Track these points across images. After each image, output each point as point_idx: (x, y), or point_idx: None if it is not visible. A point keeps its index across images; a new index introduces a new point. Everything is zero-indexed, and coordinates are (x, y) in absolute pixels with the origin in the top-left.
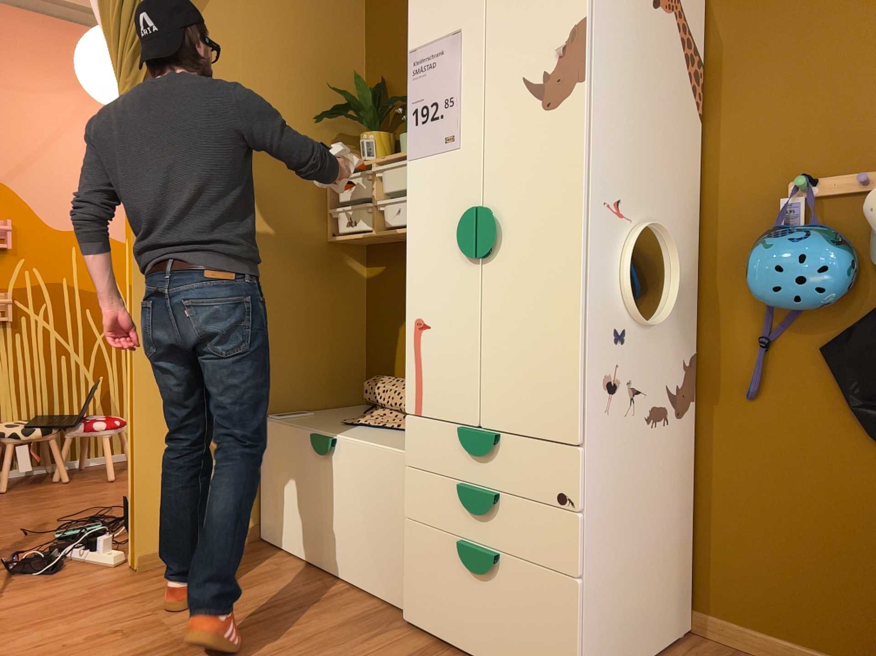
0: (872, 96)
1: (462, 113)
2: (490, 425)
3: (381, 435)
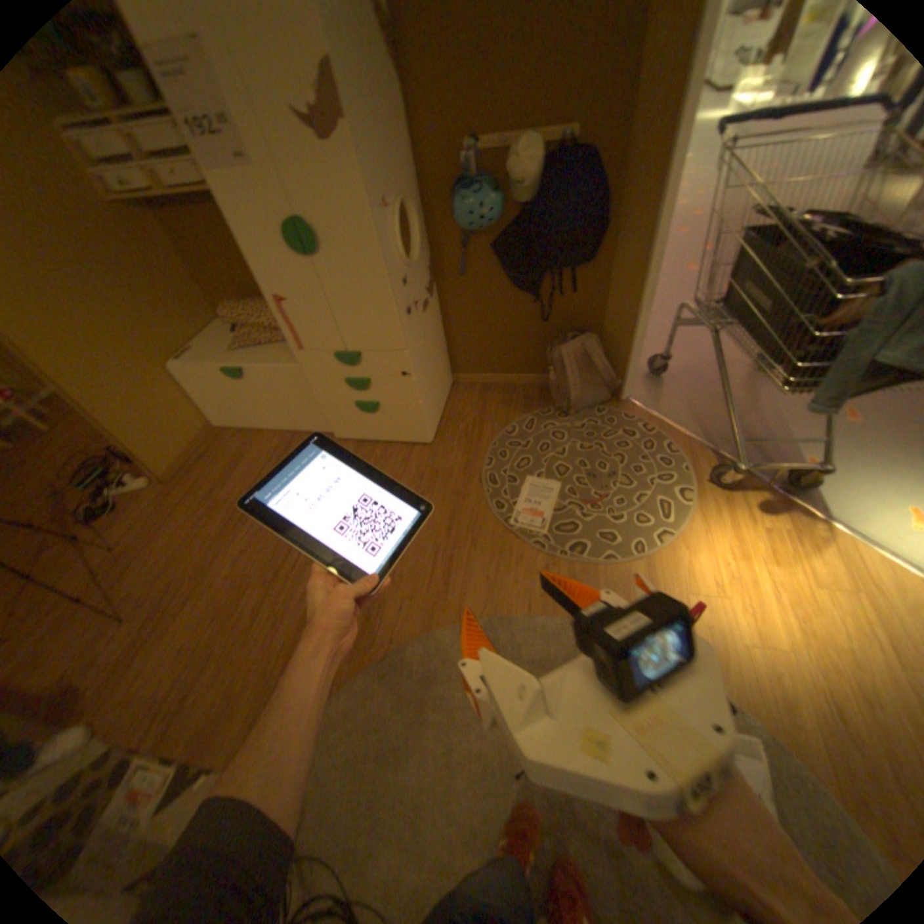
0: (501, 73)
1: (238, 135)
2: (350, 350)
3: (264, 355)
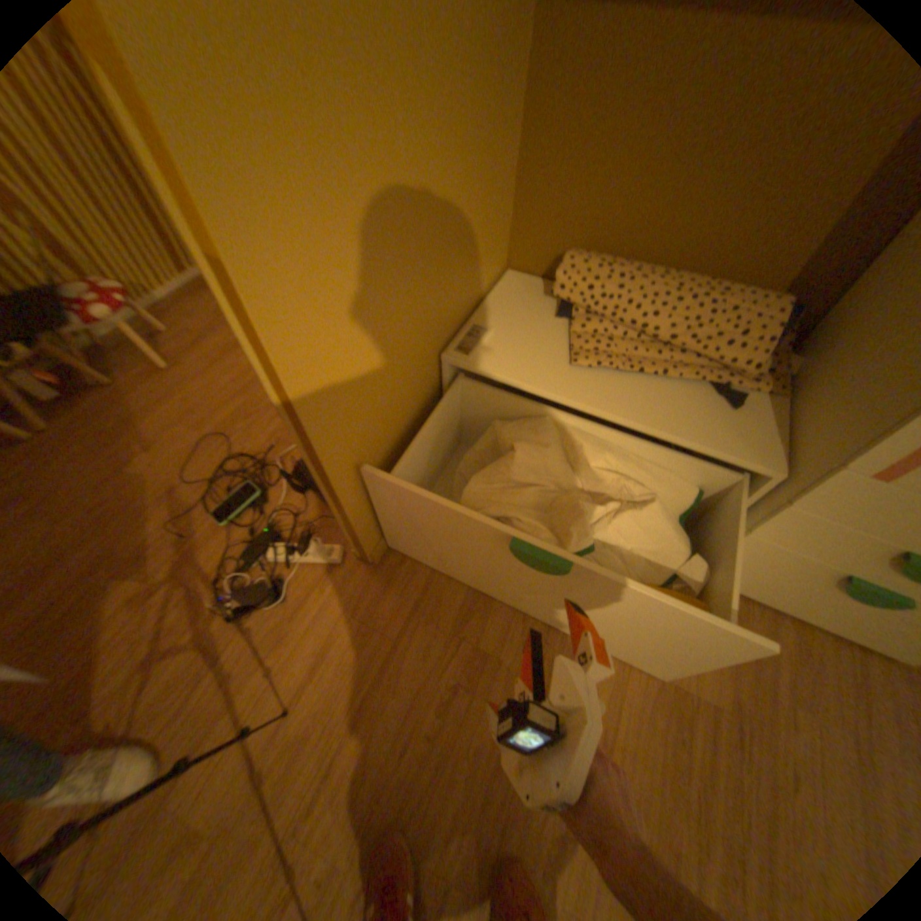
0: None
1: None
2: None
3: (661, 399)
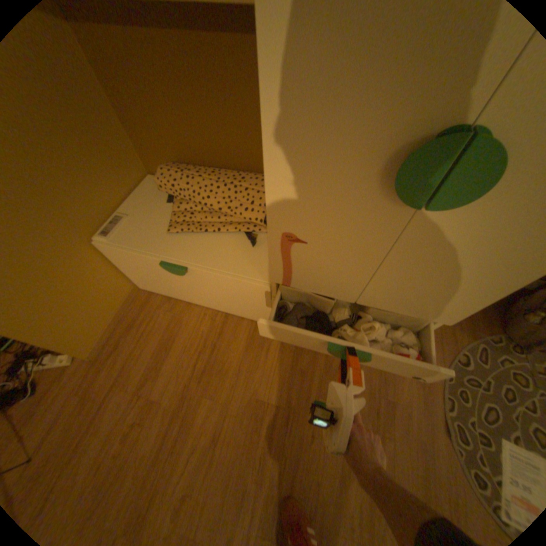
0: None
1: None
2: (366, 304)
3: (215, 247)
